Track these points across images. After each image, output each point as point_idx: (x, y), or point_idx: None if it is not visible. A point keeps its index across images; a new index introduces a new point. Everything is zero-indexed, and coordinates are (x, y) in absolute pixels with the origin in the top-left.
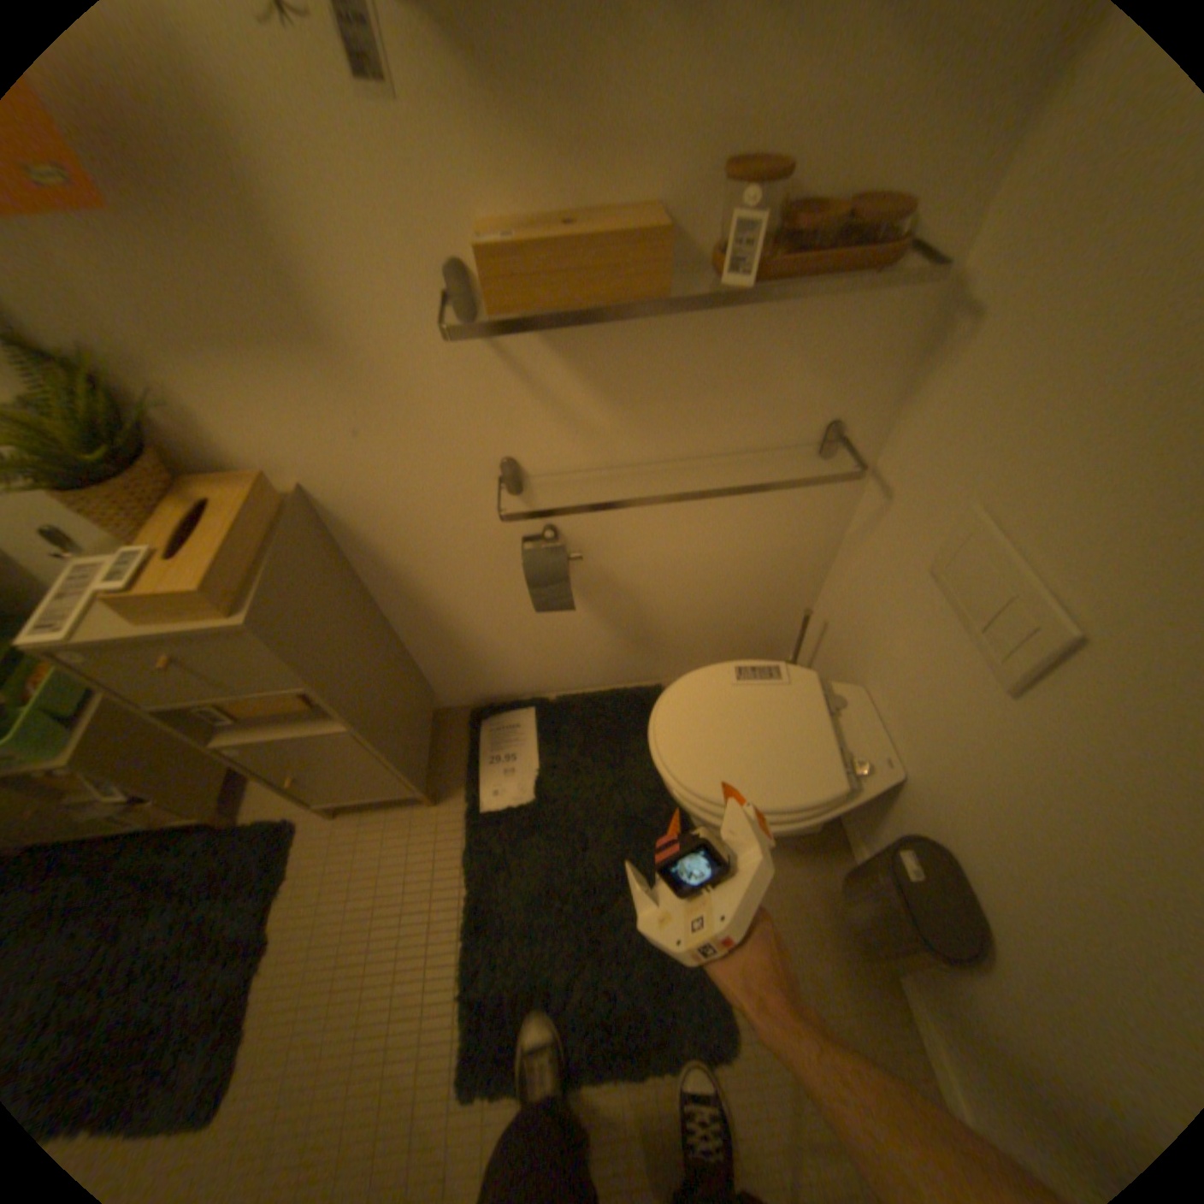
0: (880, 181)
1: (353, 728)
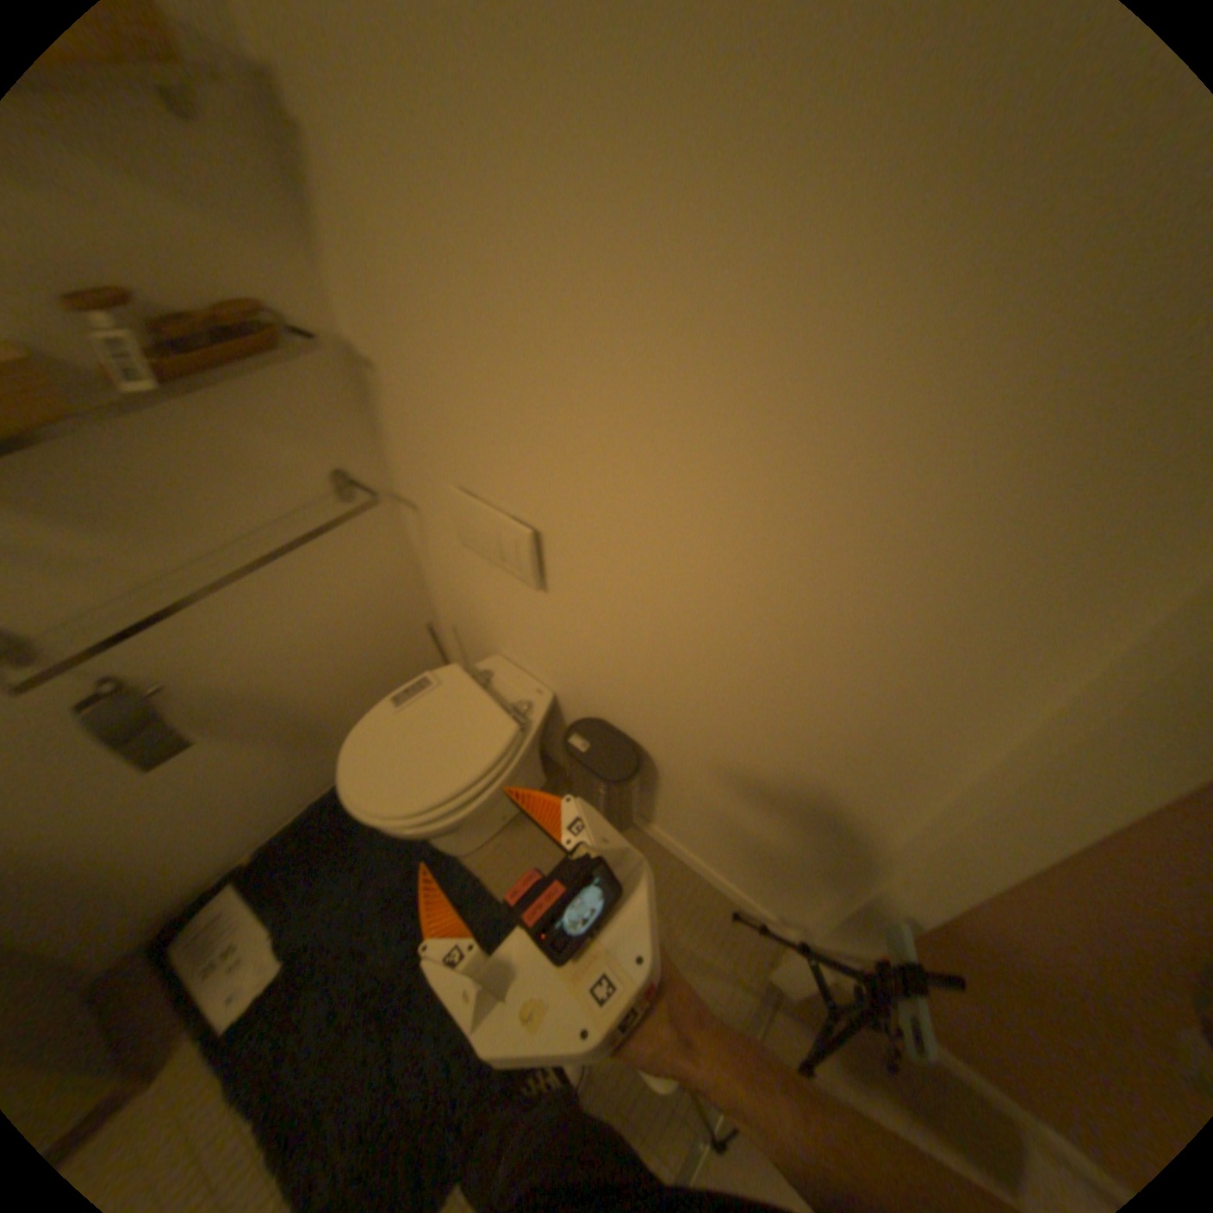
0: (224, 293)
1: None
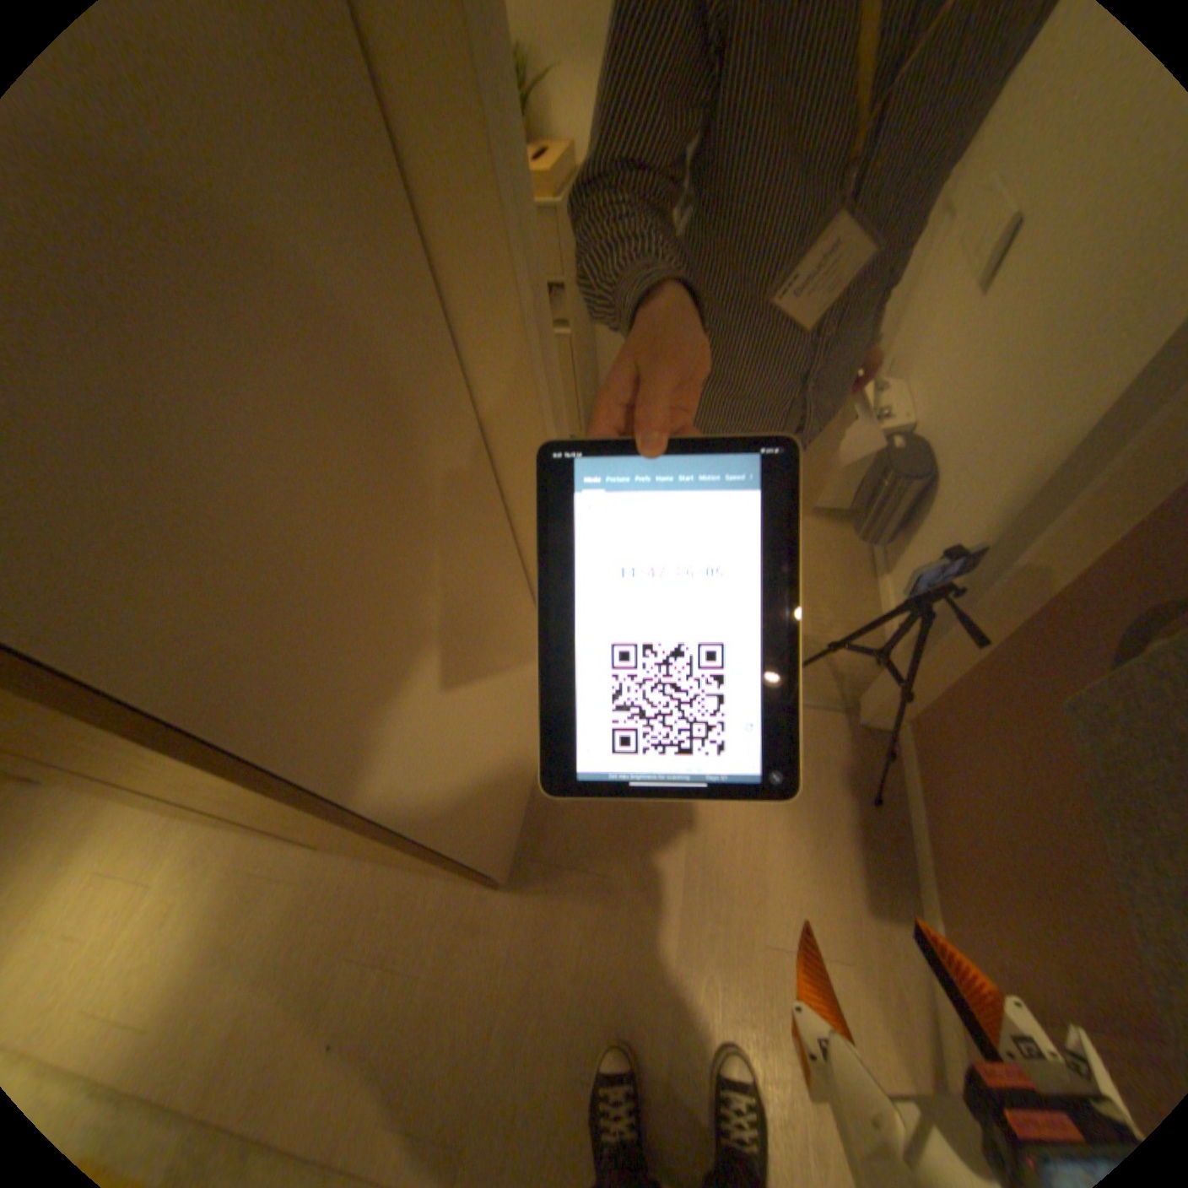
0: None
1: (572, 336)
